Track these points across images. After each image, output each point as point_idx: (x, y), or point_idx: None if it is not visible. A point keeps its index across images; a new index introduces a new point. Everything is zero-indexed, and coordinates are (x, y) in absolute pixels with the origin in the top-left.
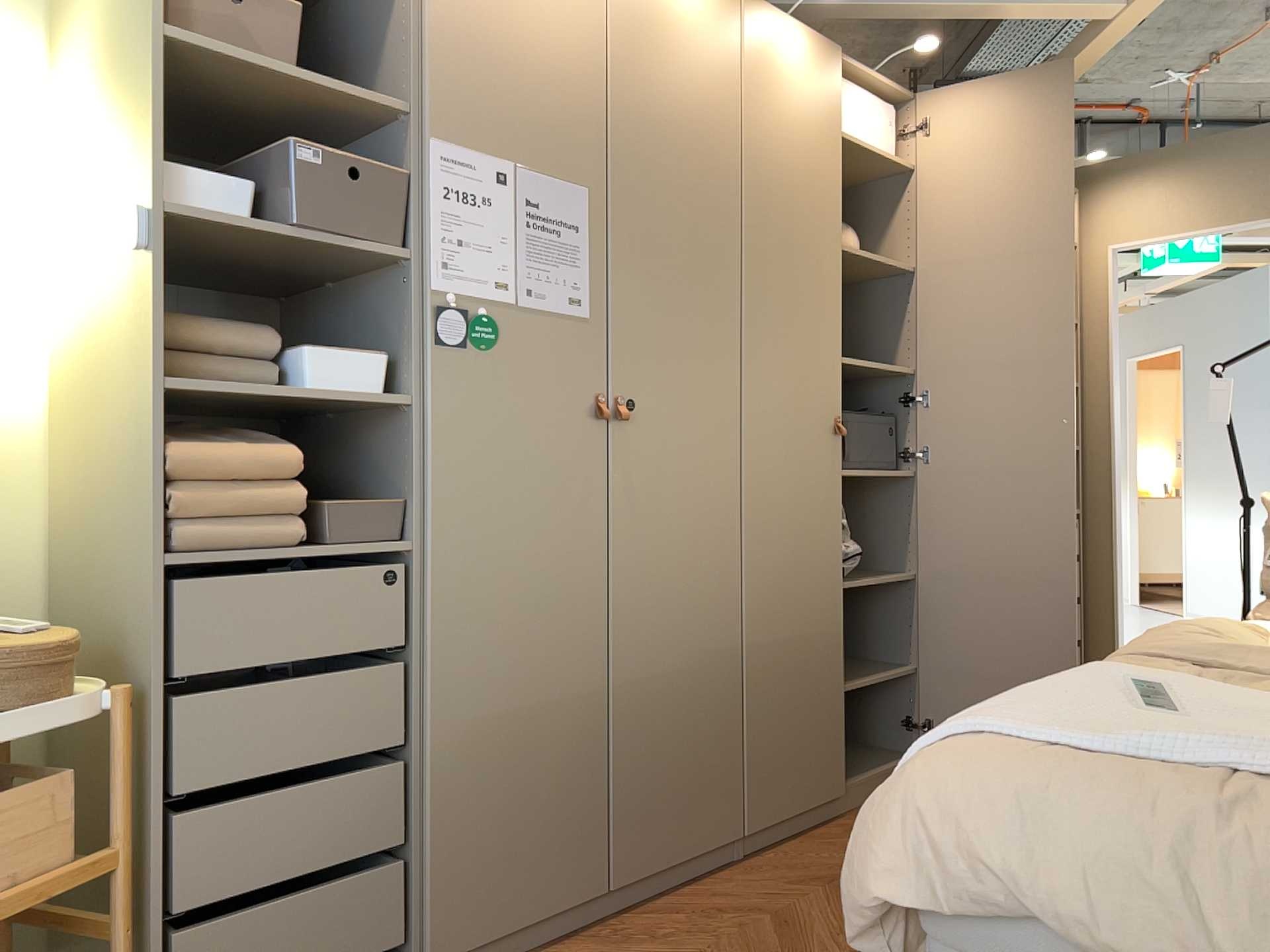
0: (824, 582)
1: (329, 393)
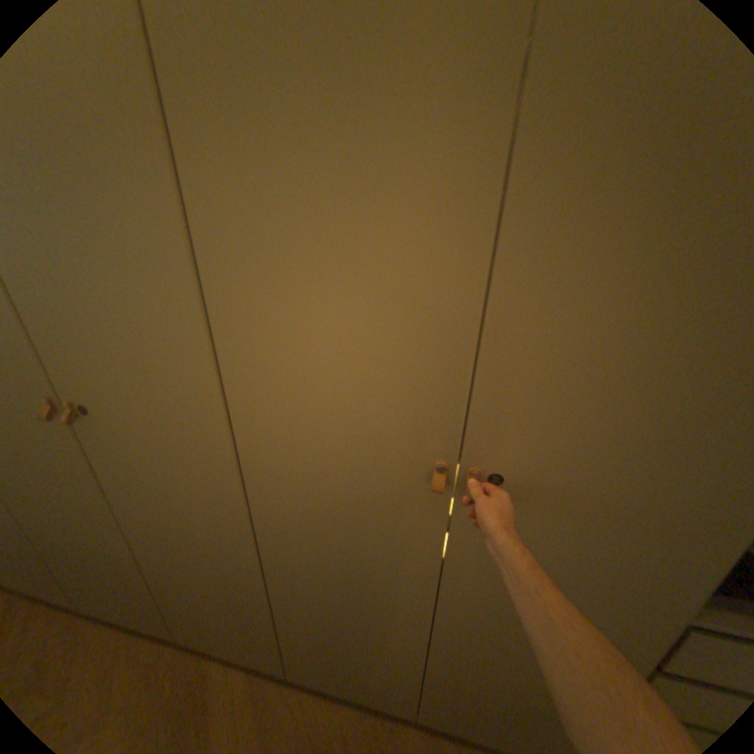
0: (87, 527)
1: None
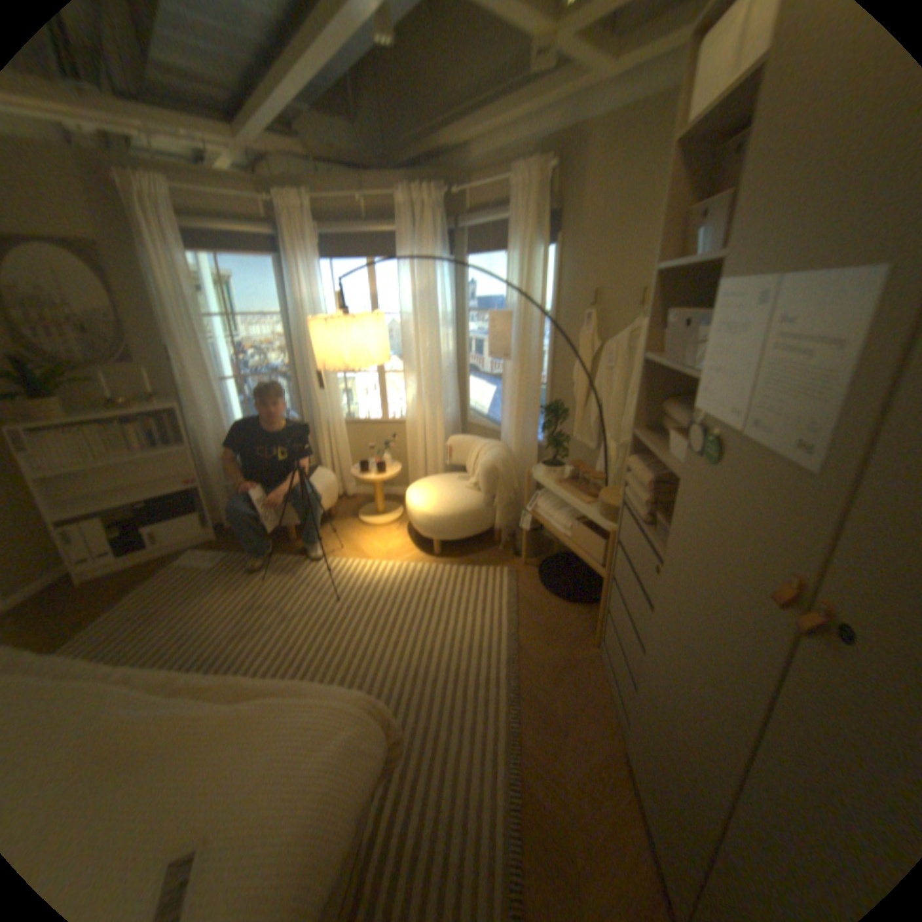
0: None
1: (667, 458)
